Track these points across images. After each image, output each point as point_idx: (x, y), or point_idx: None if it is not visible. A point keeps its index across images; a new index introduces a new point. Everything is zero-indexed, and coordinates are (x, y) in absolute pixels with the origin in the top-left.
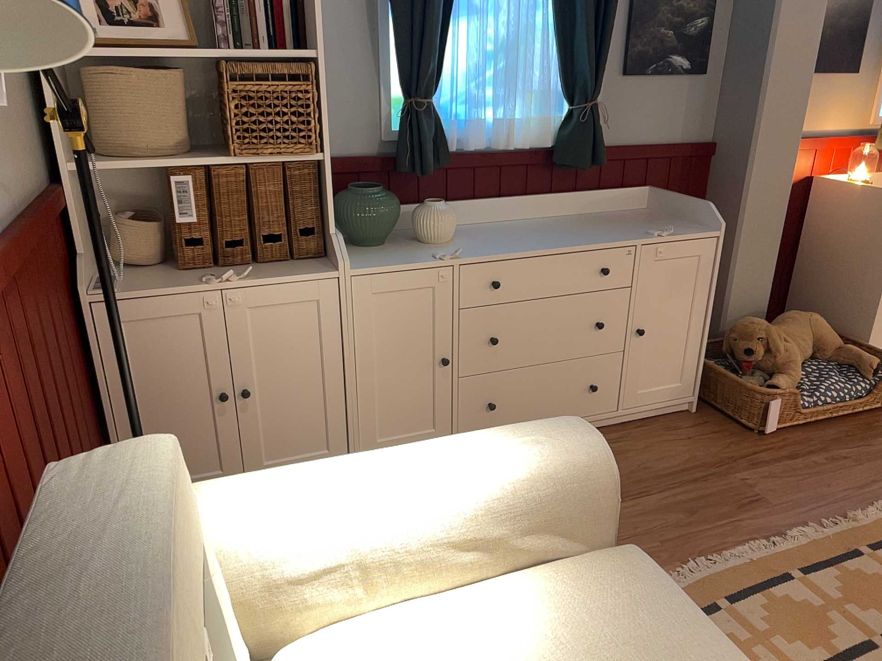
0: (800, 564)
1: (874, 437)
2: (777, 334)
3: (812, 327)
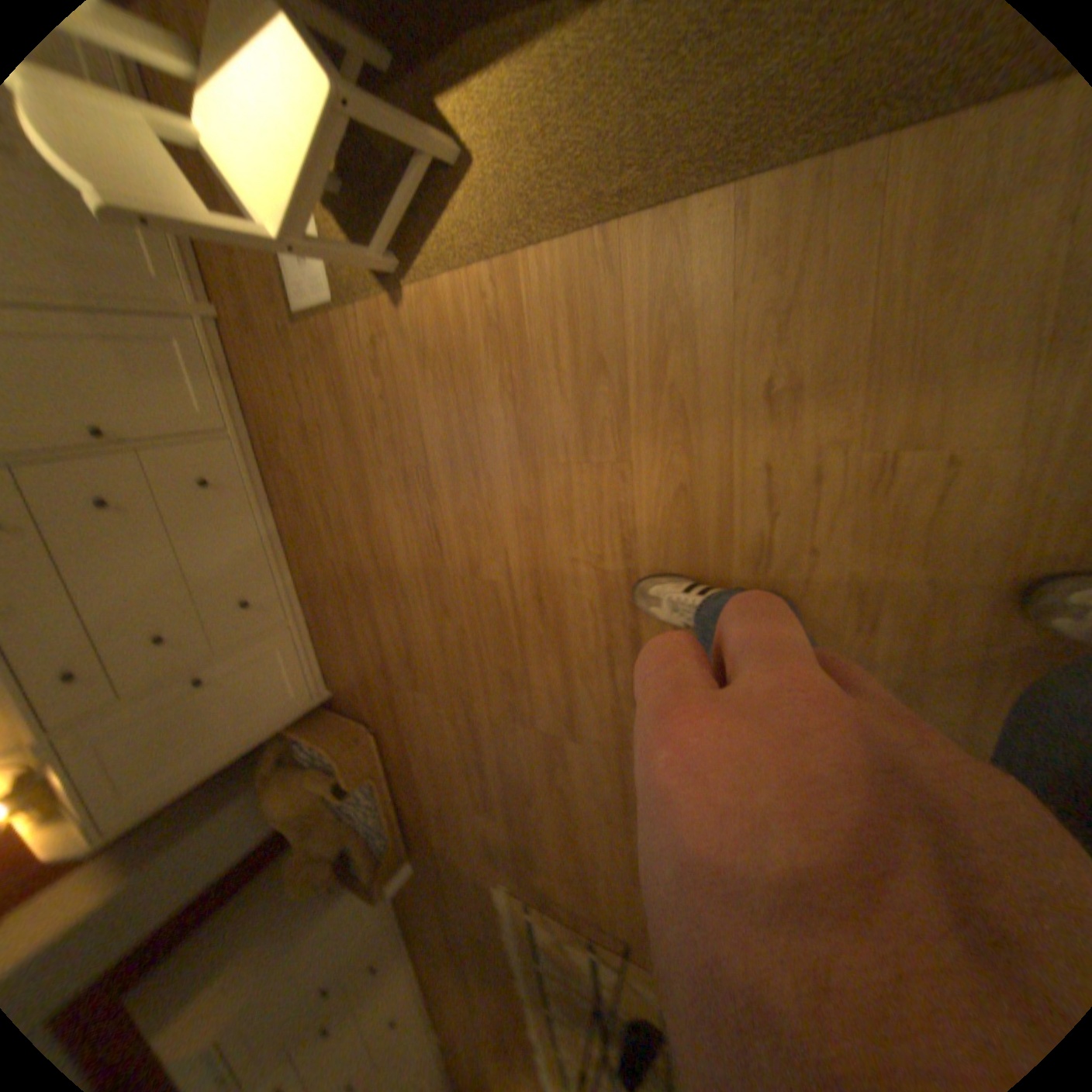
0: (532, 999)
1: (411, 797)
2: (293, 853)
3: (278, 817)
